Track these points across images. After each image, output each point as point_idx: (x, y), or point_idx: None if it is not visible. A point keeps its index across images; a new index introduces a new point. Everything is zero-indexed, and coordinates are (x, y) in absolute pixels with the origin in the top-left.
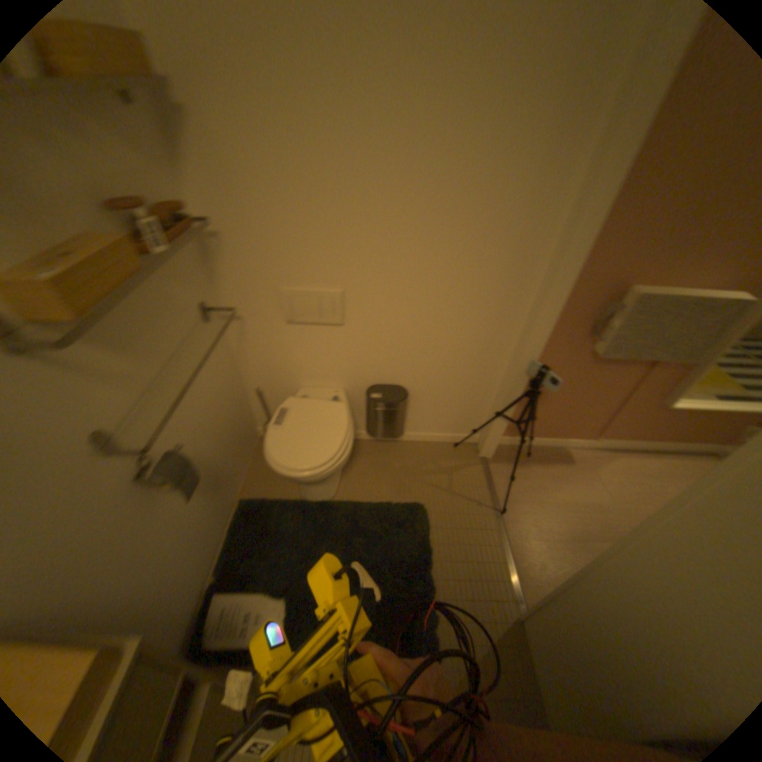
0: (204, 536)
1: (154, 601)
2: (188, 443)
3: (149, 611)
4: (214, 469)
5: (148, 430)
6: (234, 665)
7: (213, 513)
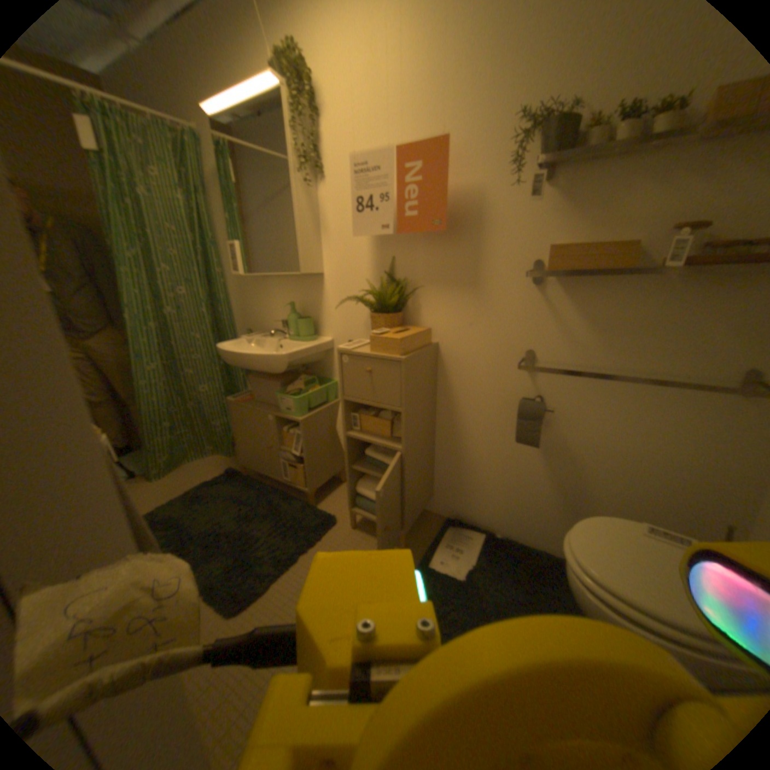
0: (528, 513)
1: (472, 468)
2: (584, 442)
3: (466, 467)
4: (588, 501)
5: (560, 389)
6: (432, 543)
7: (551, 520)
